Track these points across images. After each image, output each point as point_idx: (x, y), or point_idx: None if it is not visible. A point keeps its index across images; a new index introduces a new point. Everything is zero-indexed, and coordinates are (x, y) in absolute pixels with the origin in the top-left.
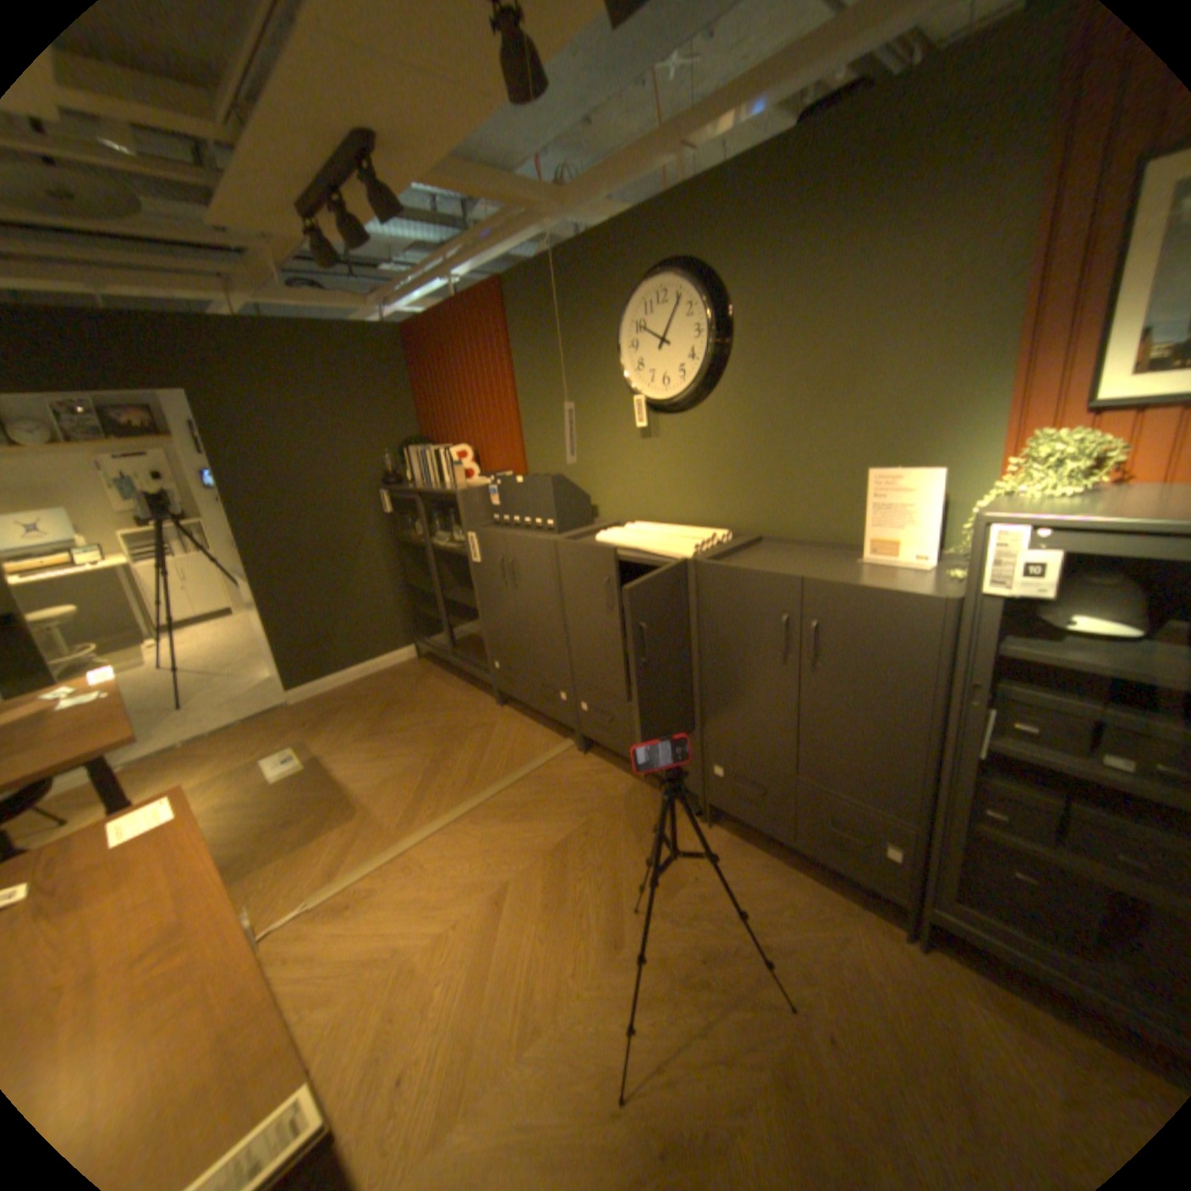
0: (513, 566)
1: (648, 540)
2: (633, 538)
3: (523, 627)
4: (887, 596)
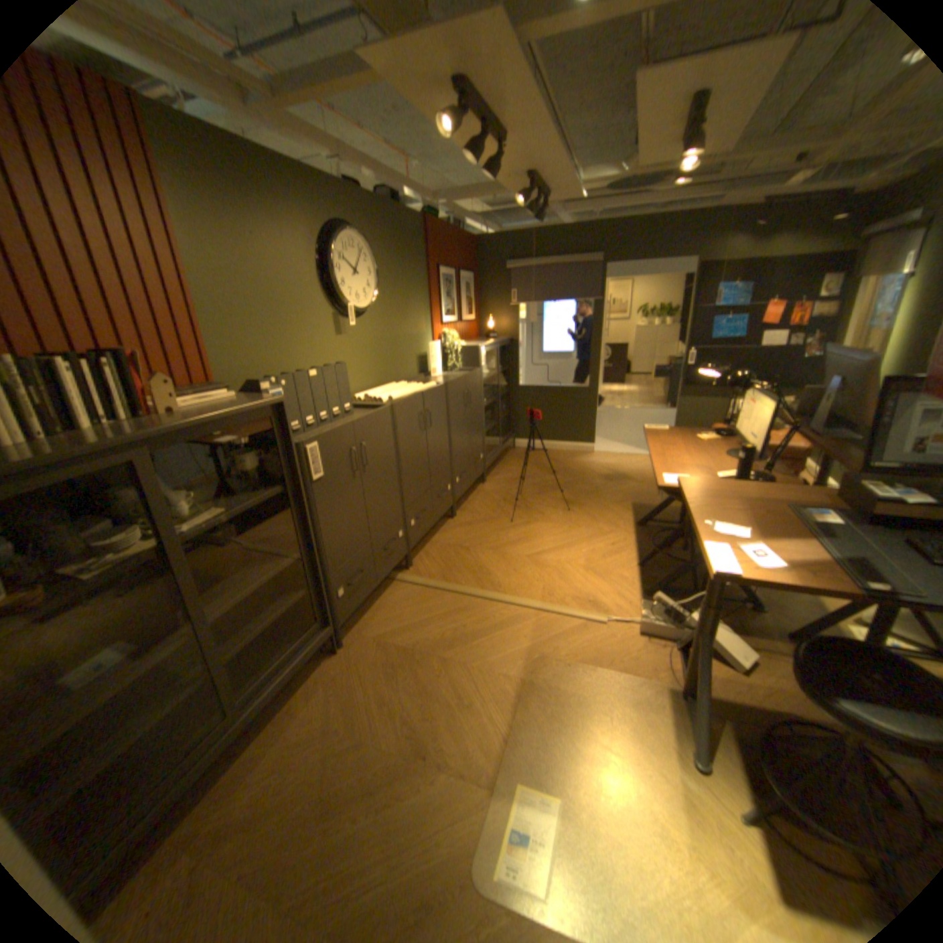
0: (363, 449)
1: (406, 390)
2: (400, 392)
3: (370, 506)
4: (475, 374)
